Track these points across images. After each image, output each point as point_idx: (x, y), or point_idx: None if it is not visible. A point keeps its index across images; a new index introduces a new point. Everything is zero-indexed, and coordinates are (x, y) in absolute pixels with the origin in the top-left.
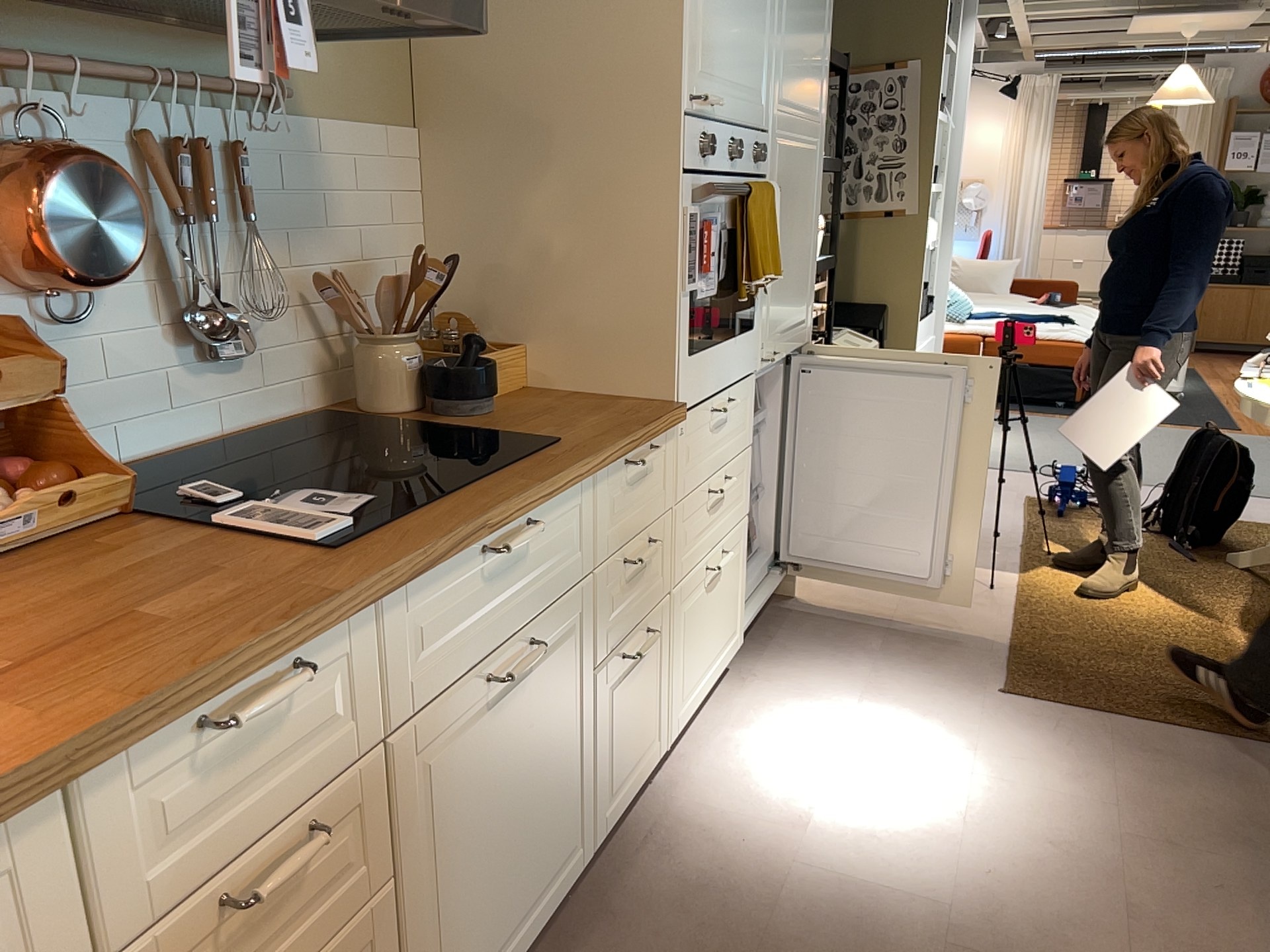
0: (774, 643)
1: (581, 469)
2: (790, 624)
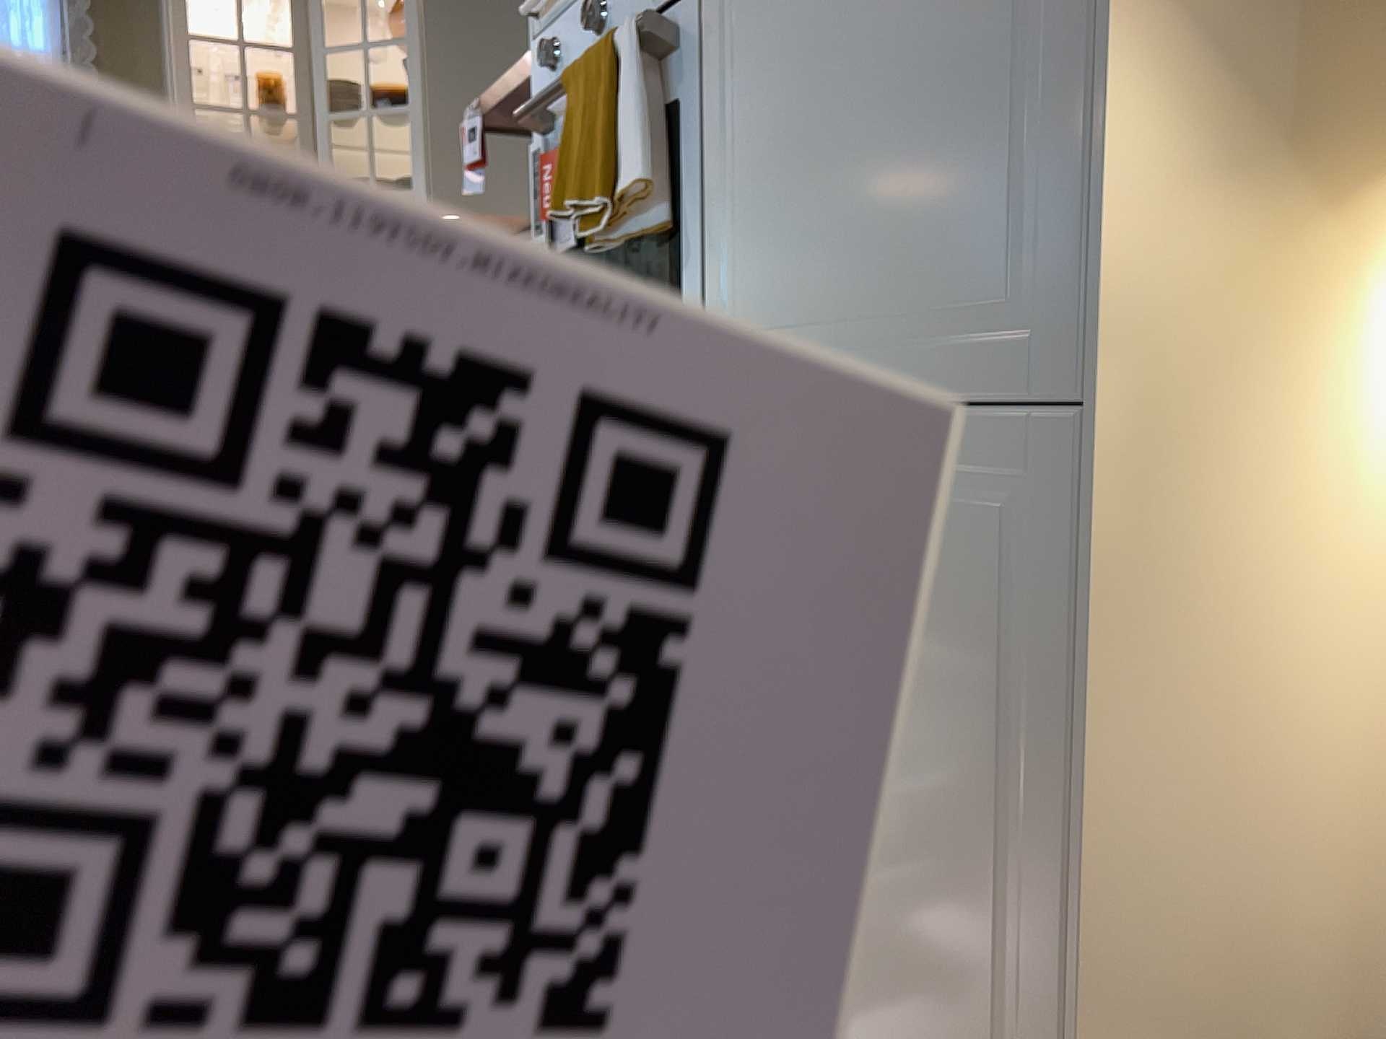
0: None
1: None
2: None
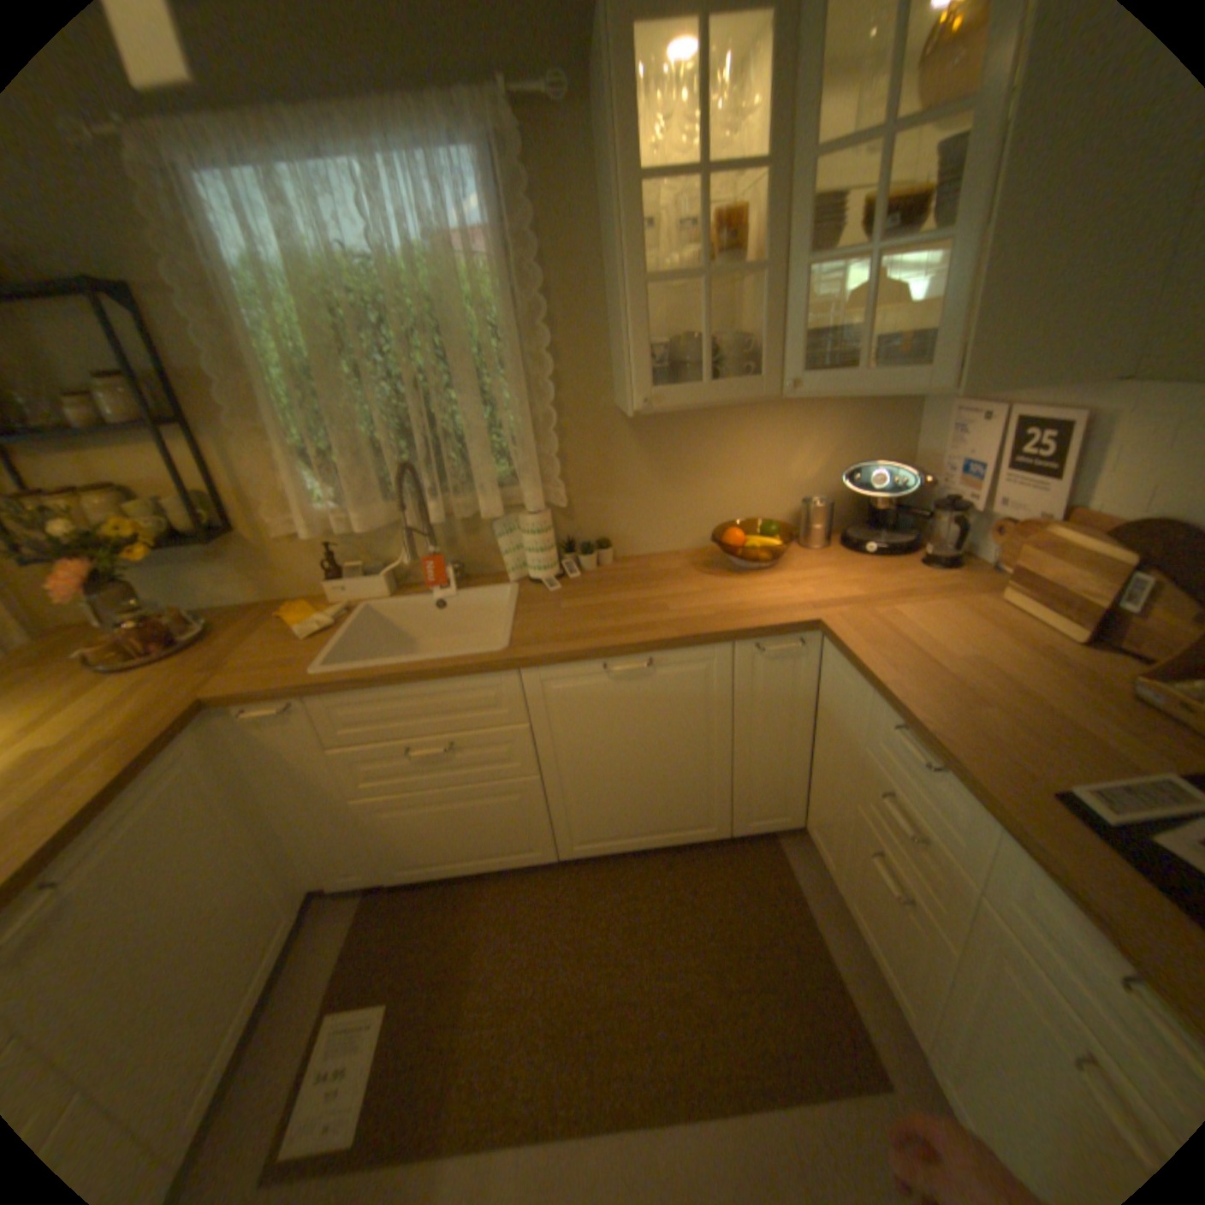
0: None
1: None
2: None
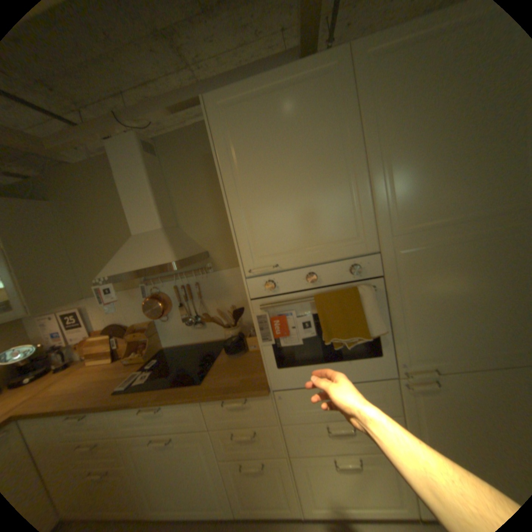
0: None
1: (178, 400)
2: None
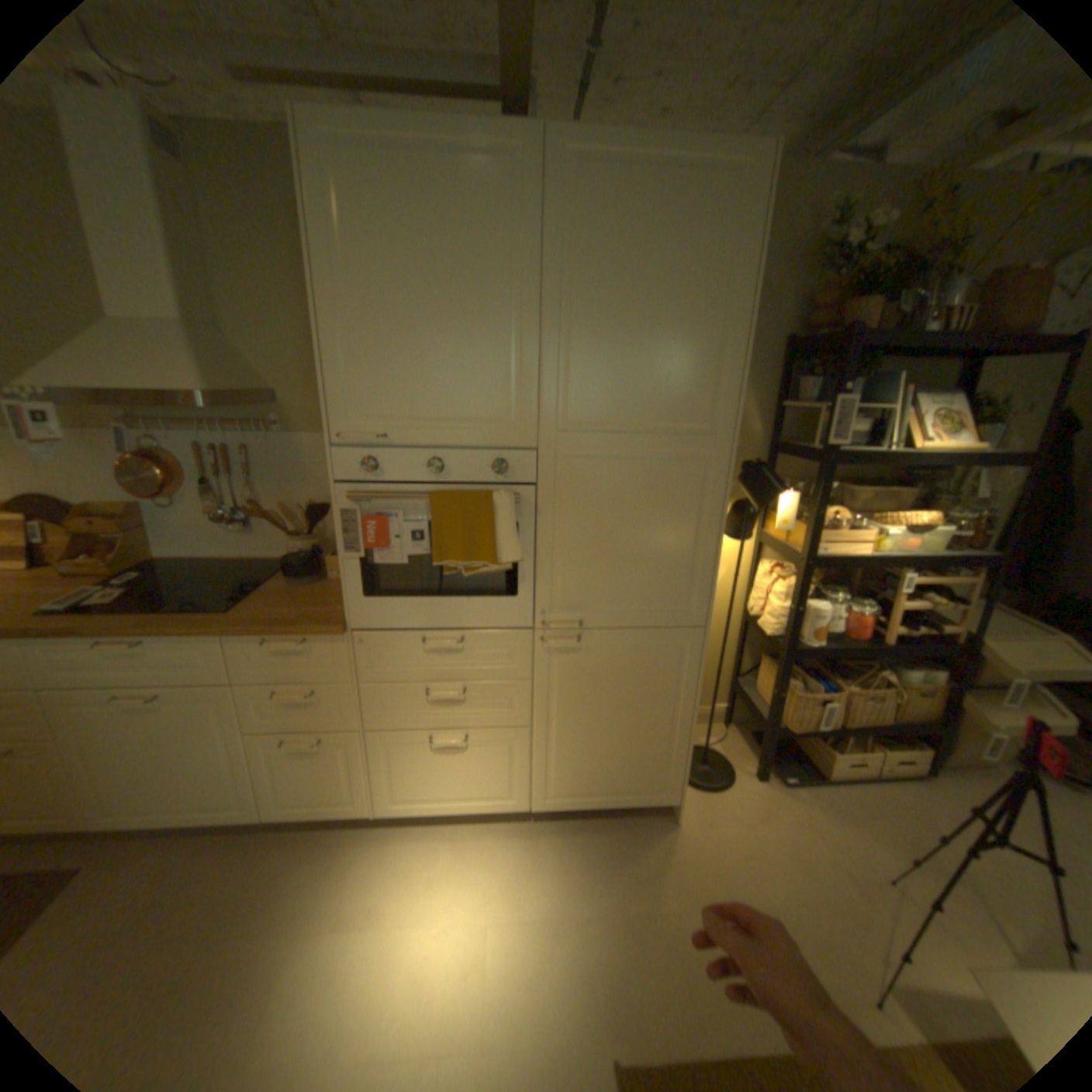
0: (588, 836)
1: (180, 631)
2: (628, 837)
